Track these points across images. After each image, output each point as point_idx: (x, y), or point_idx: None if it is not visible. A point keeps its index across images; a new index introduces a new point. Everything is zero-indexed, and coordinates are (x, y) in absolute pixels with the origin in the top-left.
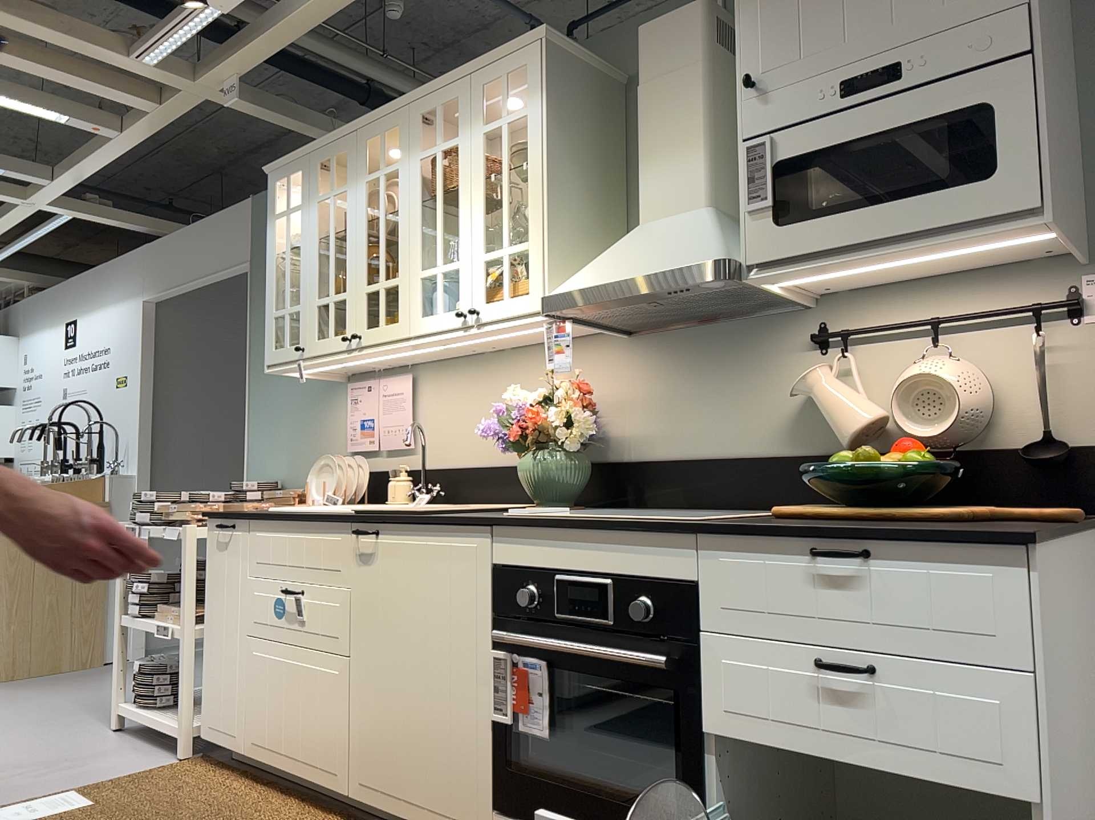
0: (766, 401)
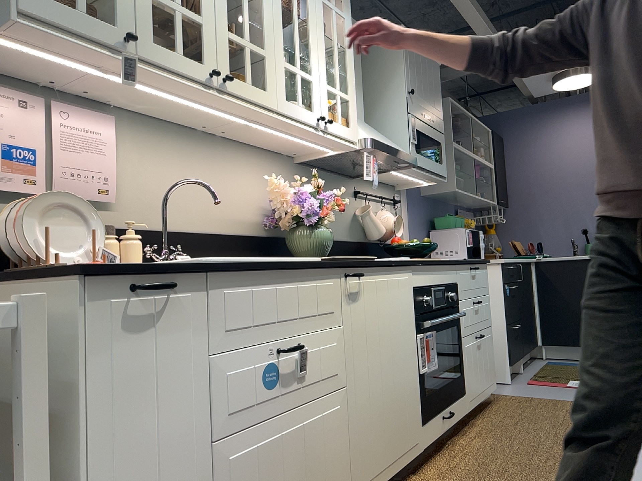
0: (344, 215)
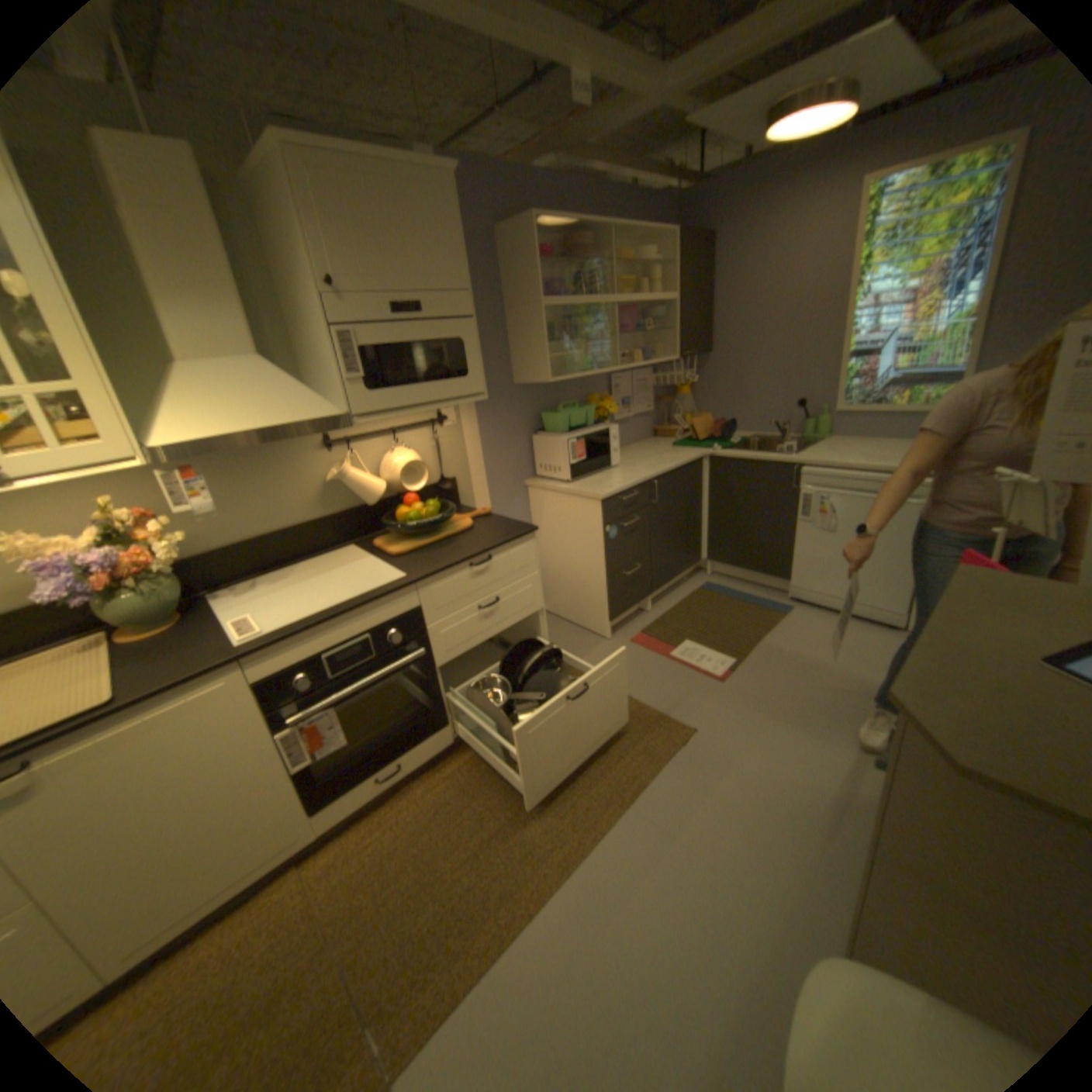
0: (299, 487)
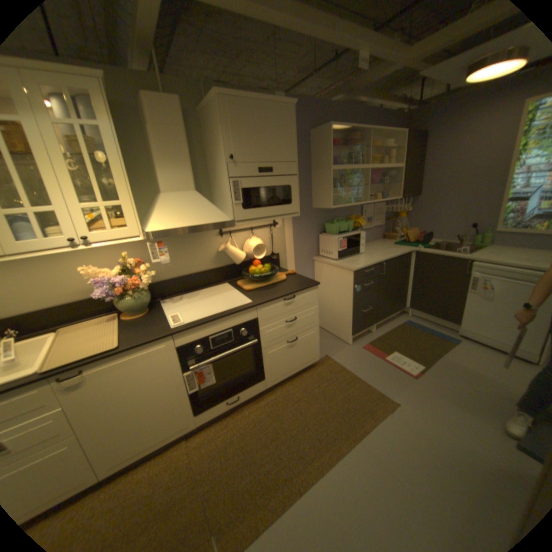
0: (206, 253)
